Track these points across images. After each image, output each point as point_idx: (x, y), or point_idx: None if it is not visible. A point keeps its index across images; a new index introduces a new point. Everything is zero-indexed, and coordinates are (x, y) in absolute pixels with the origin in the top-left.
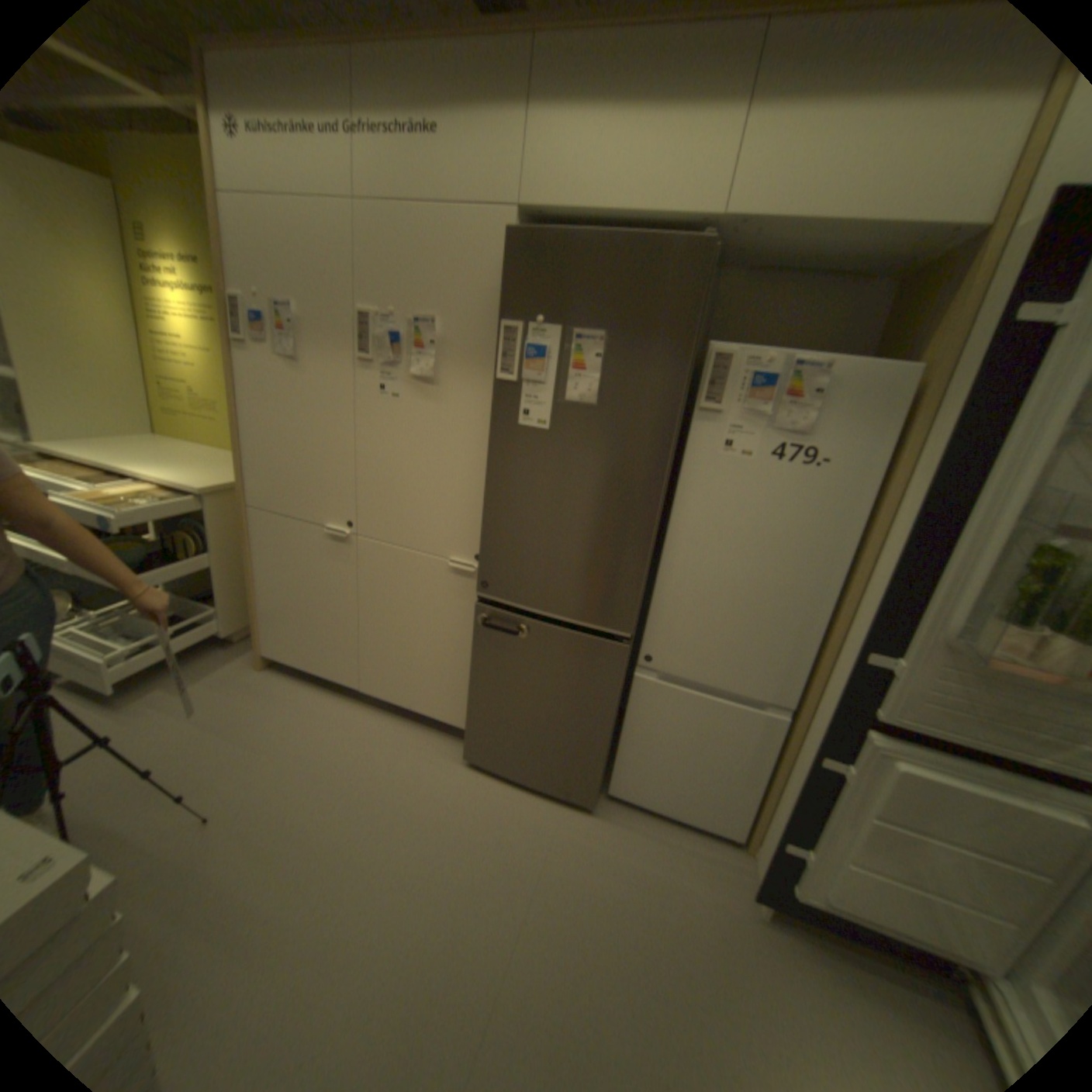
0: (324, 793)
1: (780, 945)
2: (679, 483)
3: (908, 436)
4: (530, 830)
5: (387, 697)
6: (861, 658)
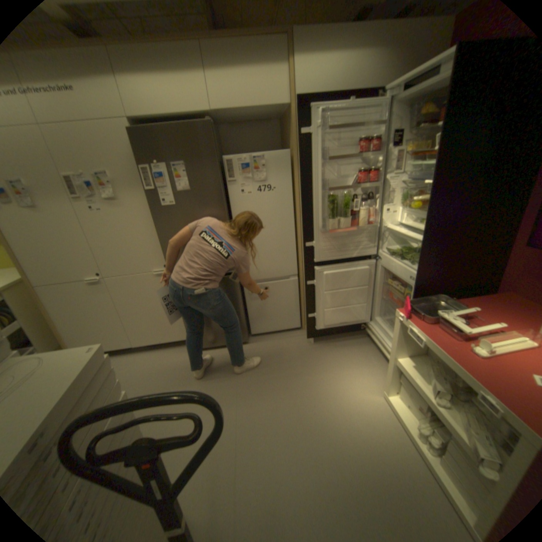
0: (136, 387)
1: (317, 347)
2: (231, 210)
3: (294, 173)
4: (227, 358)
5: (146, 343)
6: (303, 246)
